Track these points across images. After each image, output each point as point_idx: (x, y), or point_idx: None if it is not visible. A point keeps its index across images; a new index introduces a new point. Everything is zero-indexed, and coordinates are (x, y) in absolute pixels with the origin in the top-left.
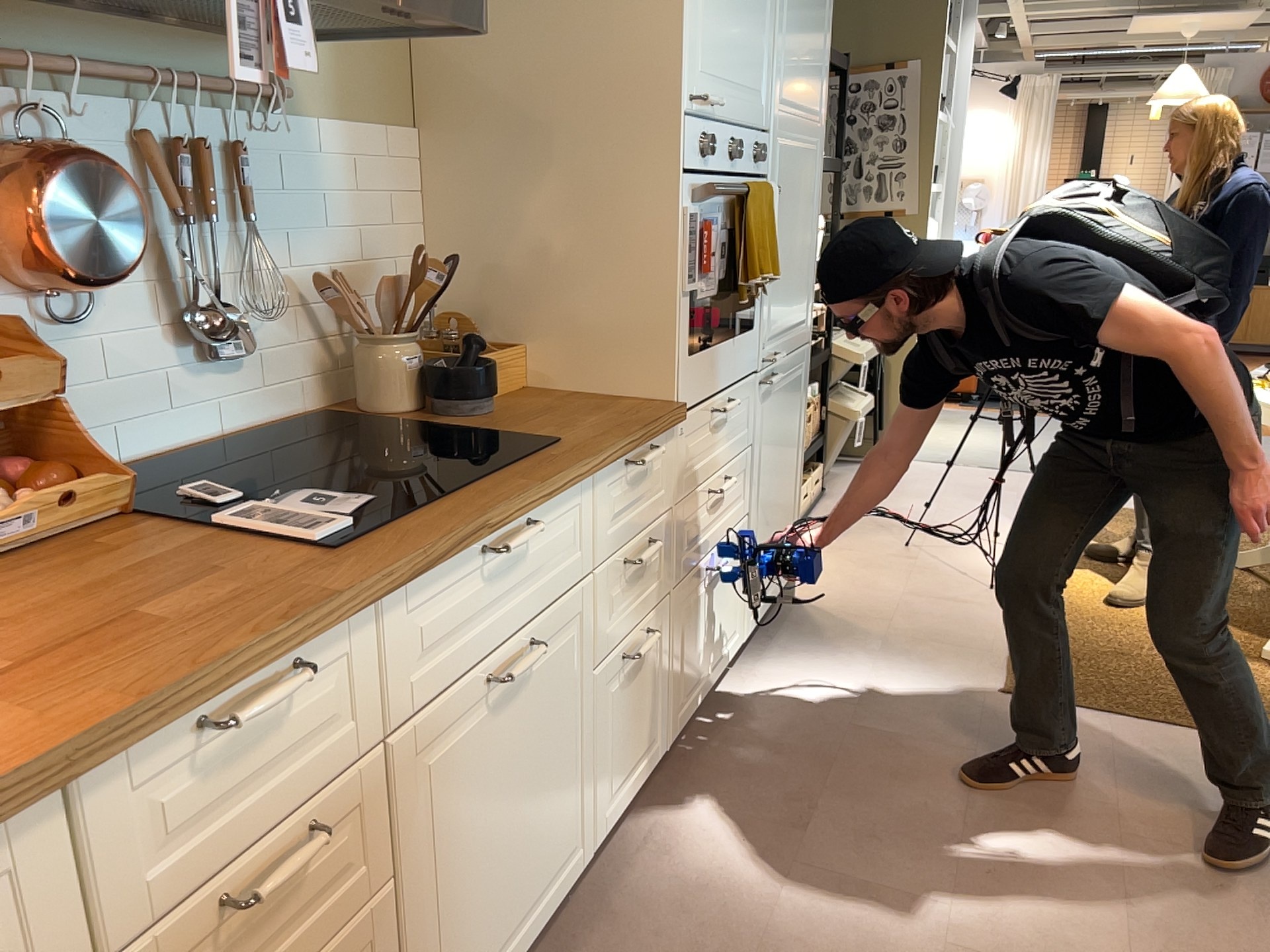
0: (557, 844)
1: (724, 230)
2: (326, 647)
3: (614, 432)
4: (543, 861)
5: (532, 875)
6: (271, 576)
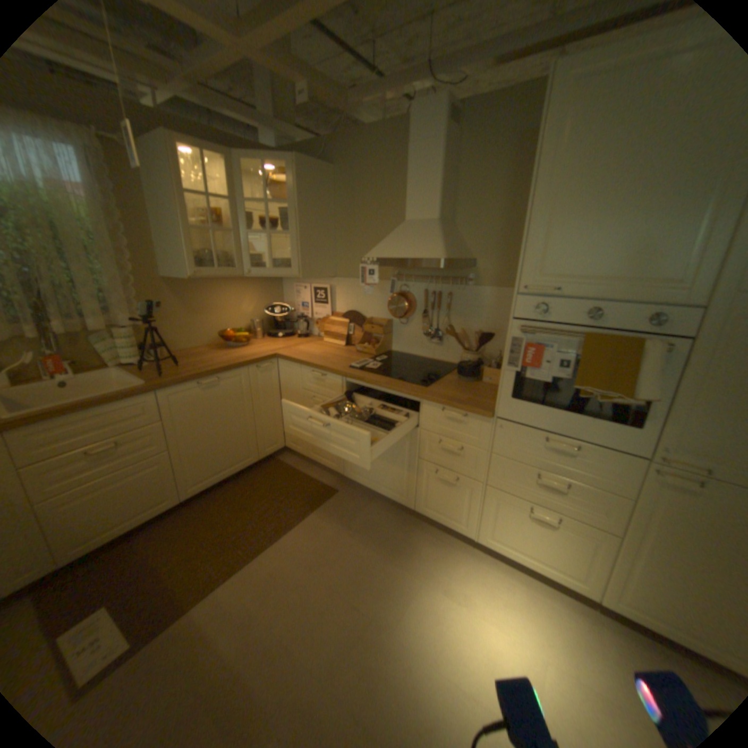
0: (394, 485)
1: (571, 352)
2: (330, 376)
3: (439, 395)
4: (387, 482)
5: (382, 480)
6: (338, 364)
